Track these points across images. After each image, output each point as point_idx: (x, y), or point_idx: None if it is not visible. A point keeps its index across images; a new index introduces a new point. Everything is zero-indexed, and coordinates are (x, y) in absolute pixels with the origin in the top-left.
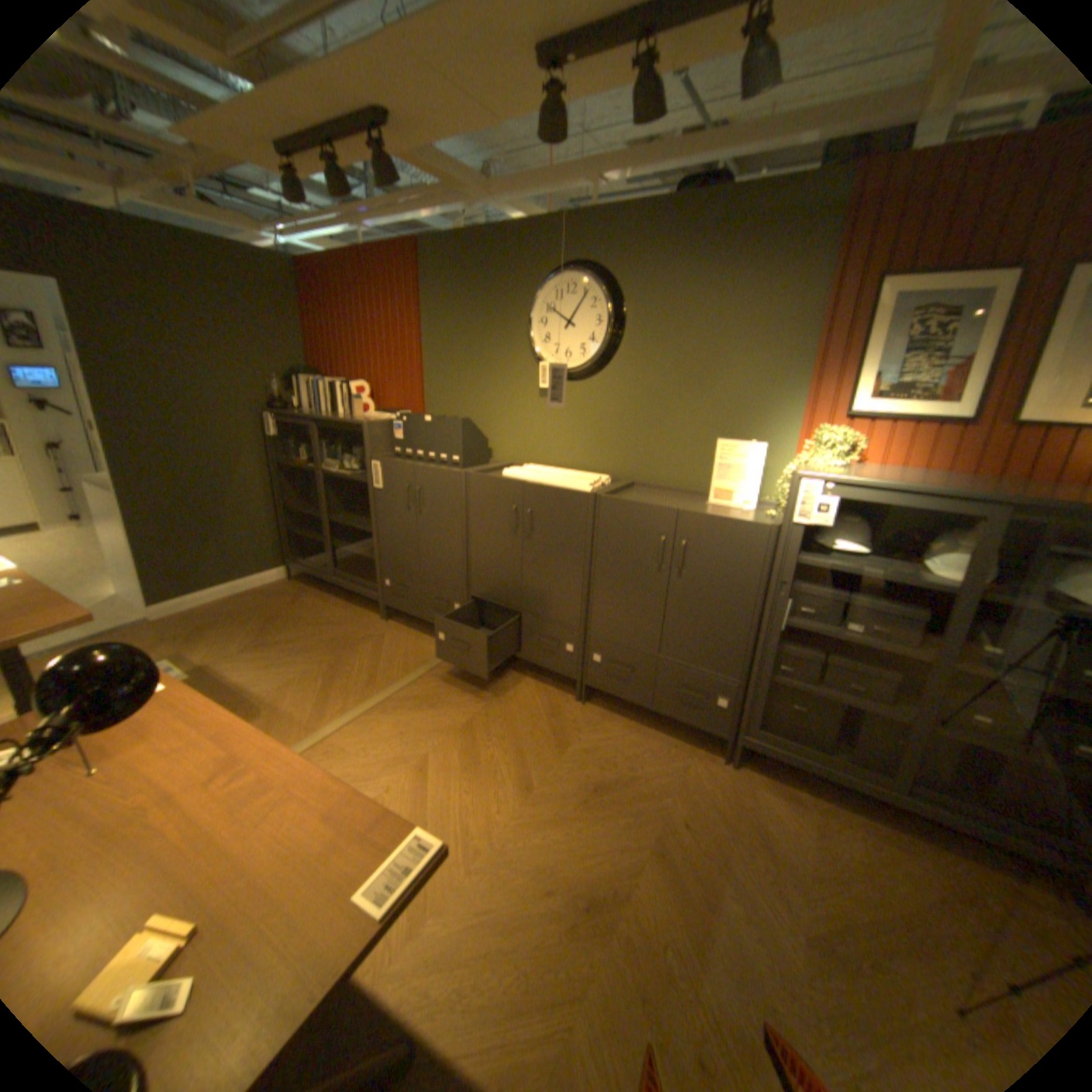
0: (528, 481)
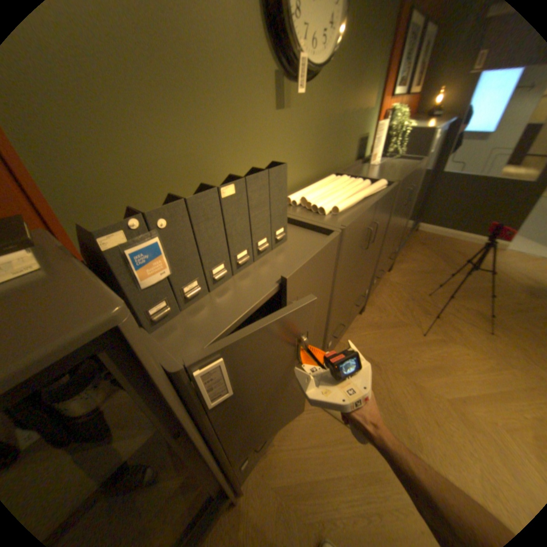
0: (357, 201)
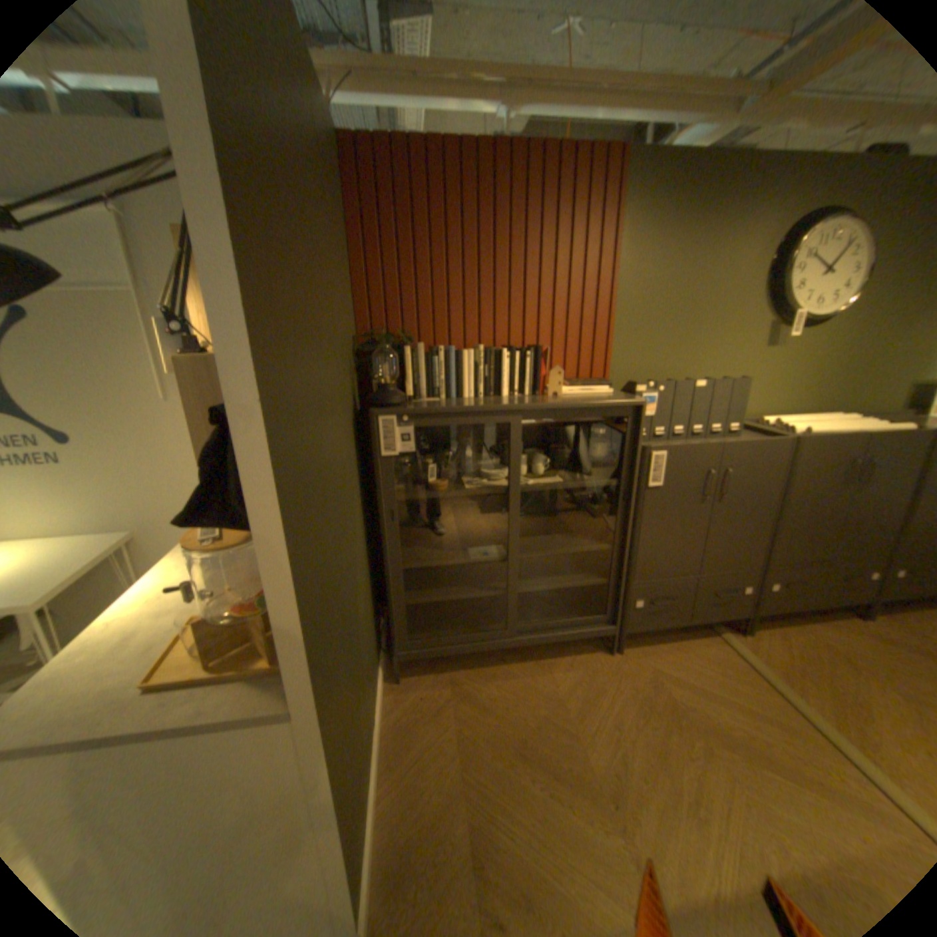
0: (847, 431)
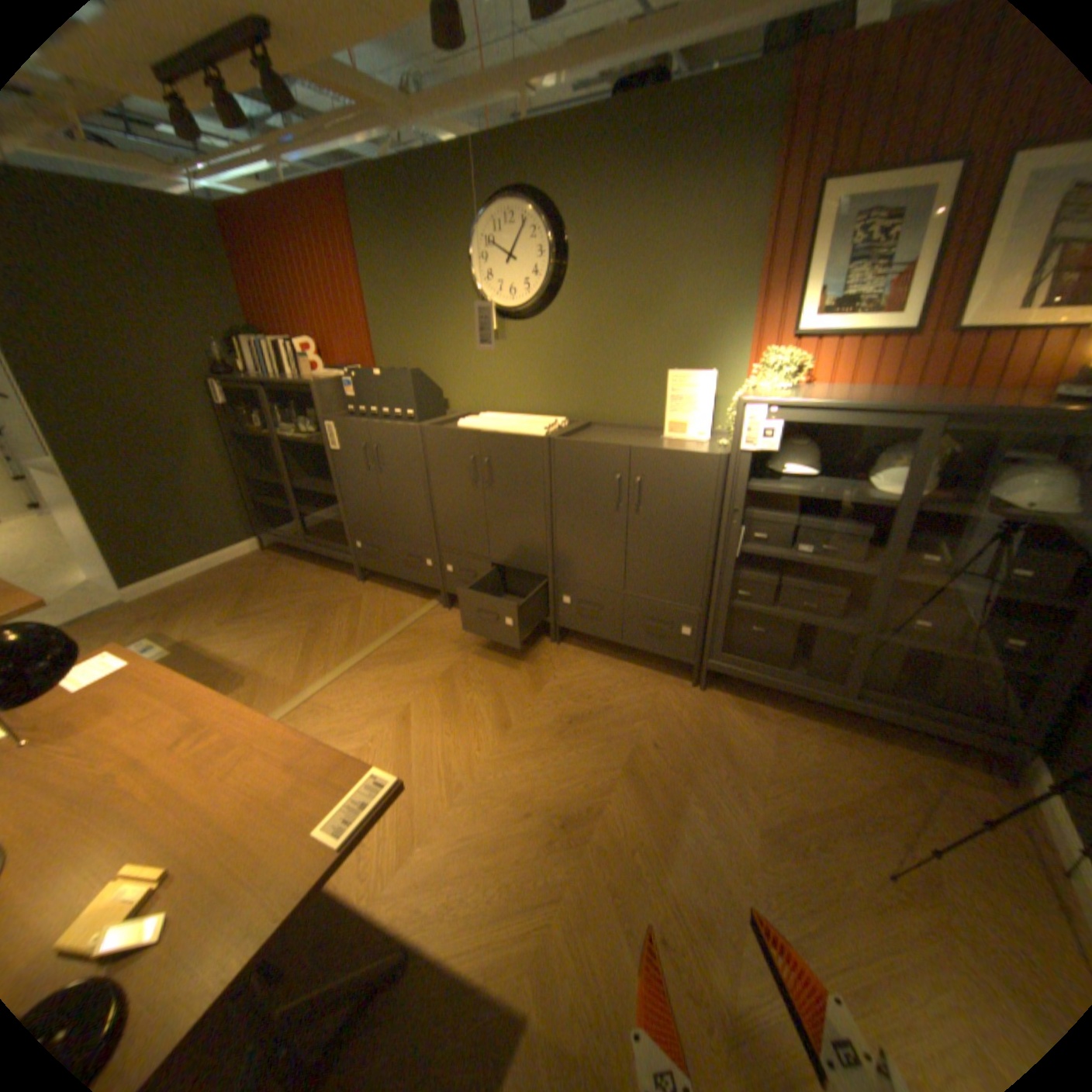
0: (483, 429)
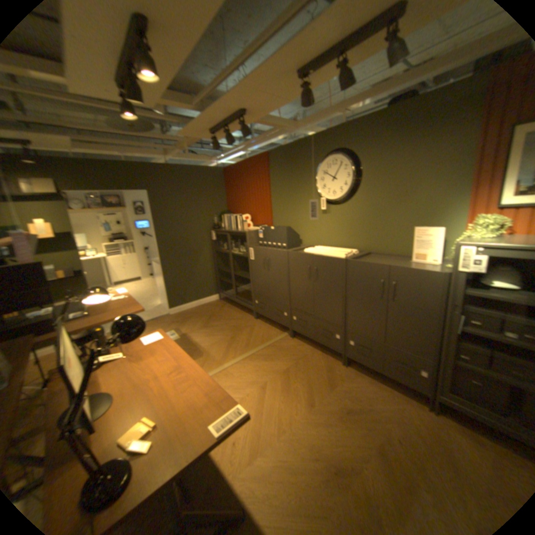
0: (315, 253)
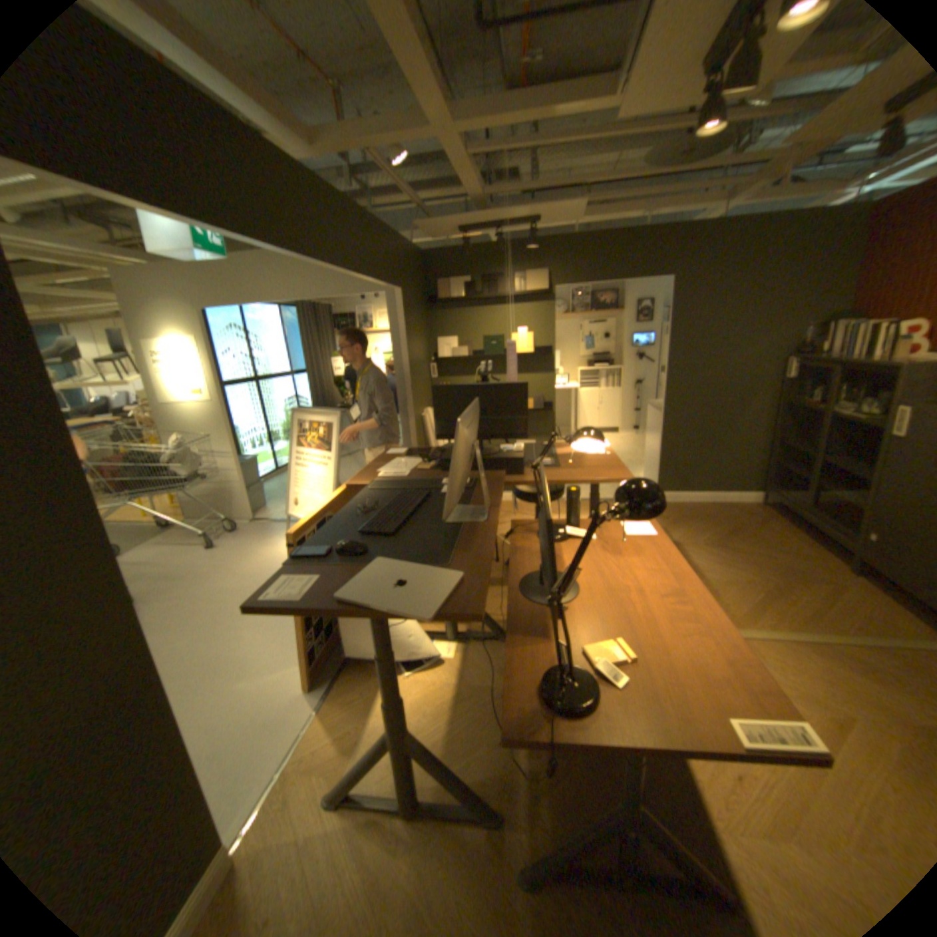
0: None
